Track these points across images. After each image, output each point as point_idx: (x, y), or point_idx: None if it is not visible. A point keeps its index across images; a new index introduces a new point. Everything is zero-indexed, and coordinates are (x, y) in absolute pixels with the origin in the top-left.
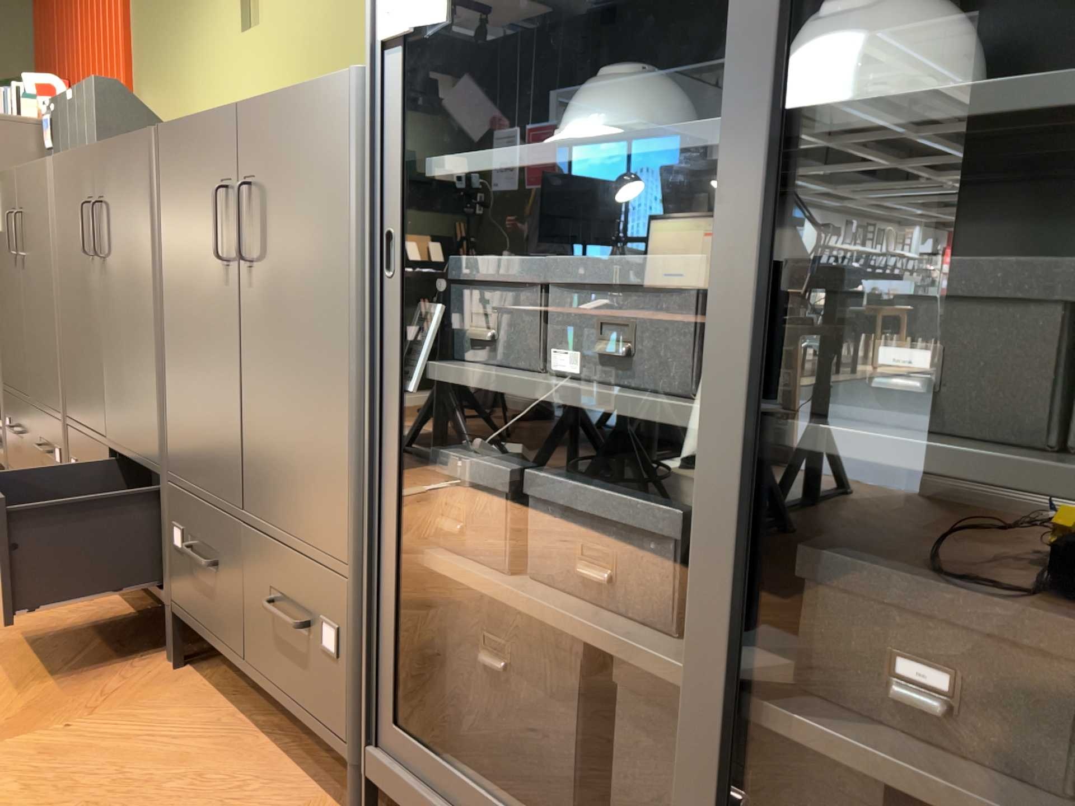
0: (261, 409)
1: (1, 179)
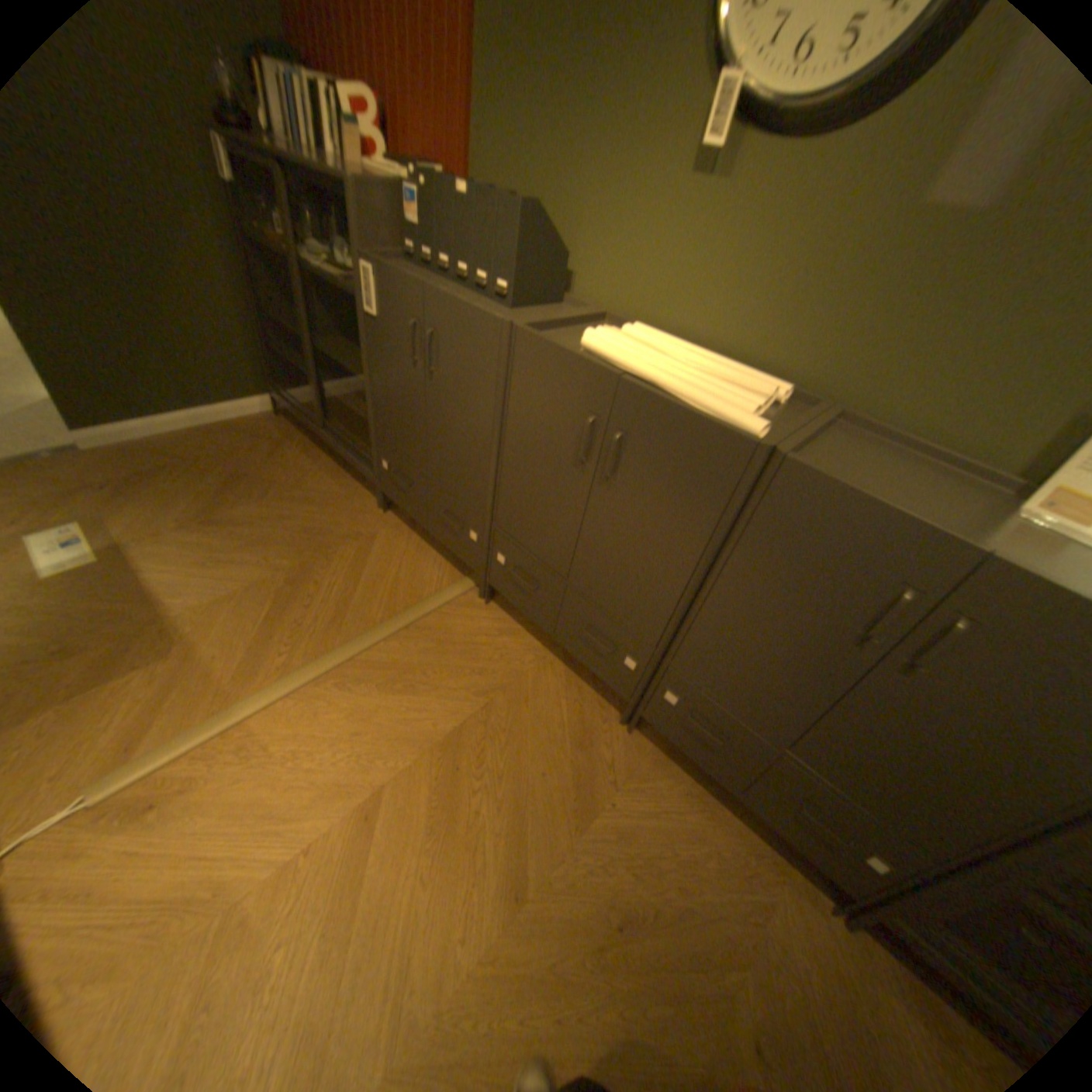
0: (862, 735)
1: (385, 271)
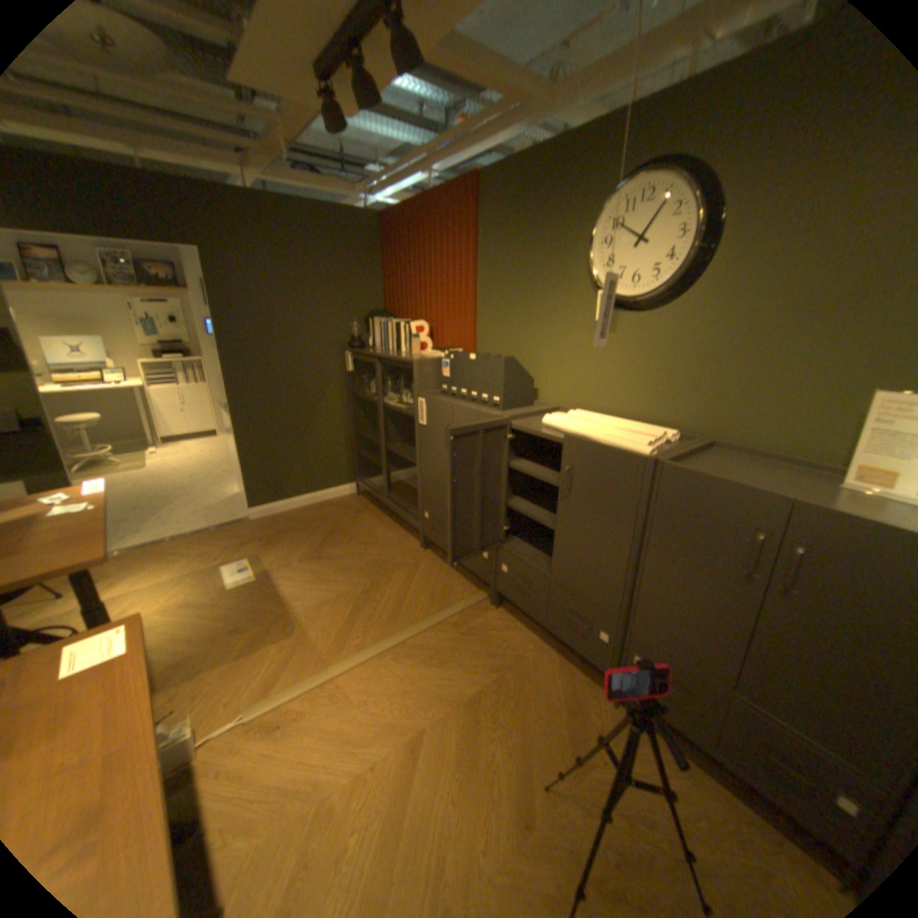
0: (781, 661)
1: (432, 401)
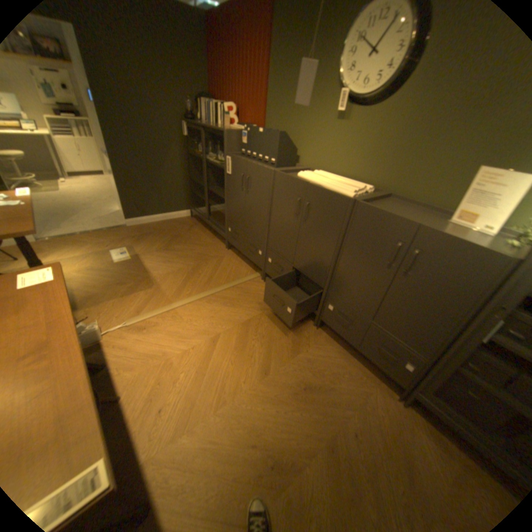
0: (395, 306)
1: (234, 158)
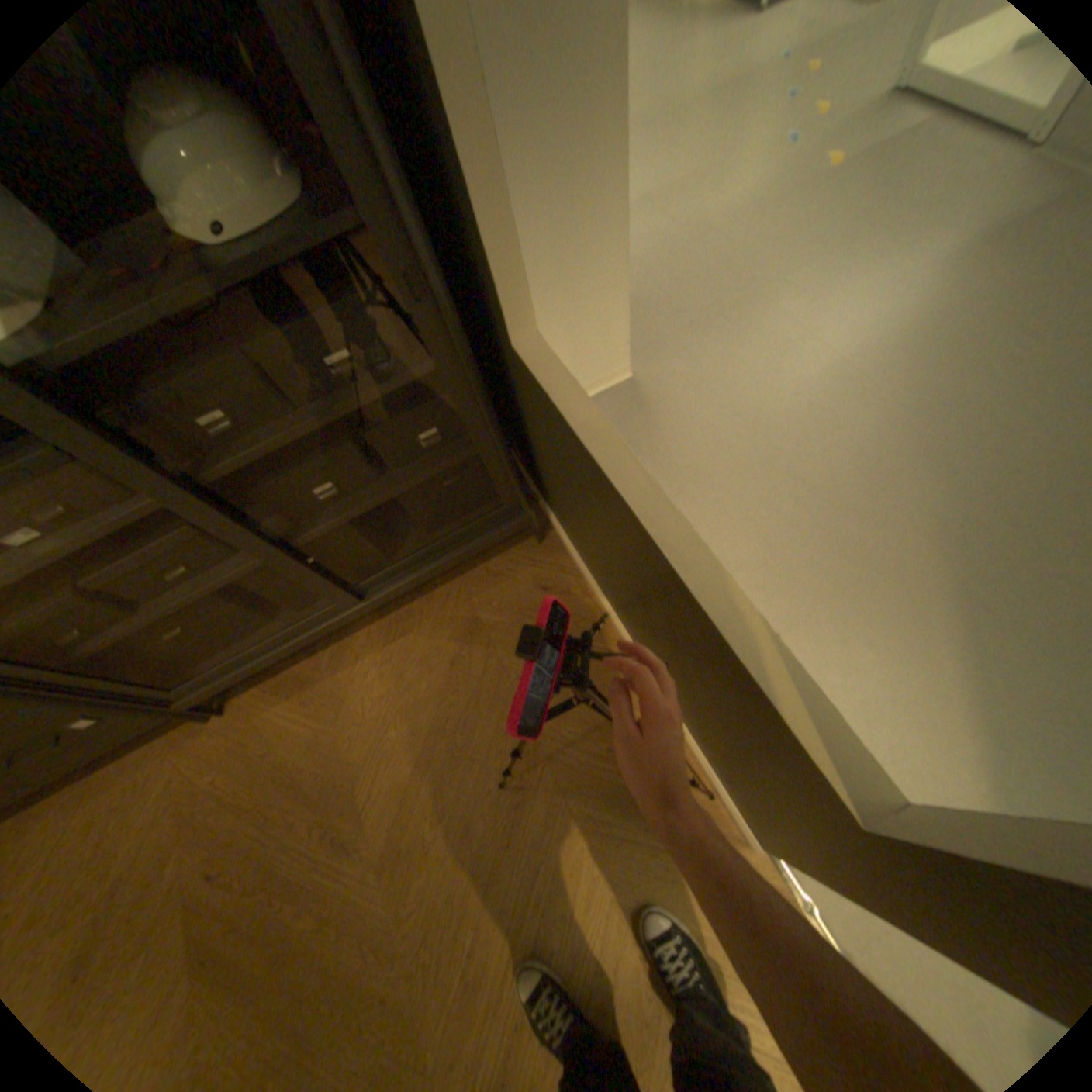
0: None
1: None
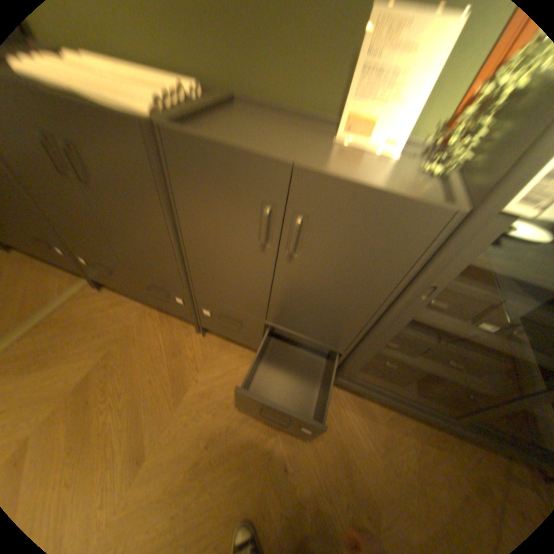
0: (289, 301)
1: None
